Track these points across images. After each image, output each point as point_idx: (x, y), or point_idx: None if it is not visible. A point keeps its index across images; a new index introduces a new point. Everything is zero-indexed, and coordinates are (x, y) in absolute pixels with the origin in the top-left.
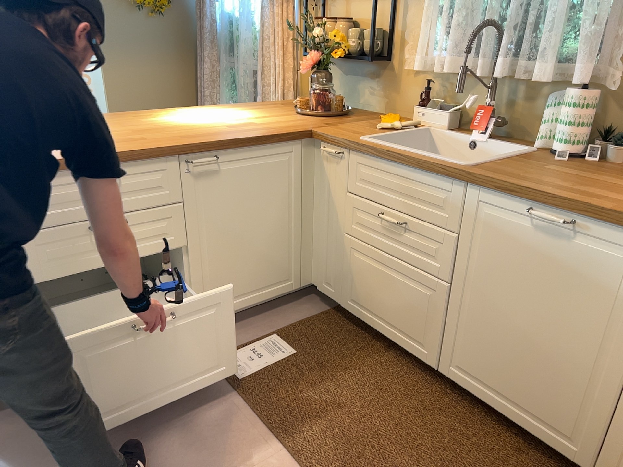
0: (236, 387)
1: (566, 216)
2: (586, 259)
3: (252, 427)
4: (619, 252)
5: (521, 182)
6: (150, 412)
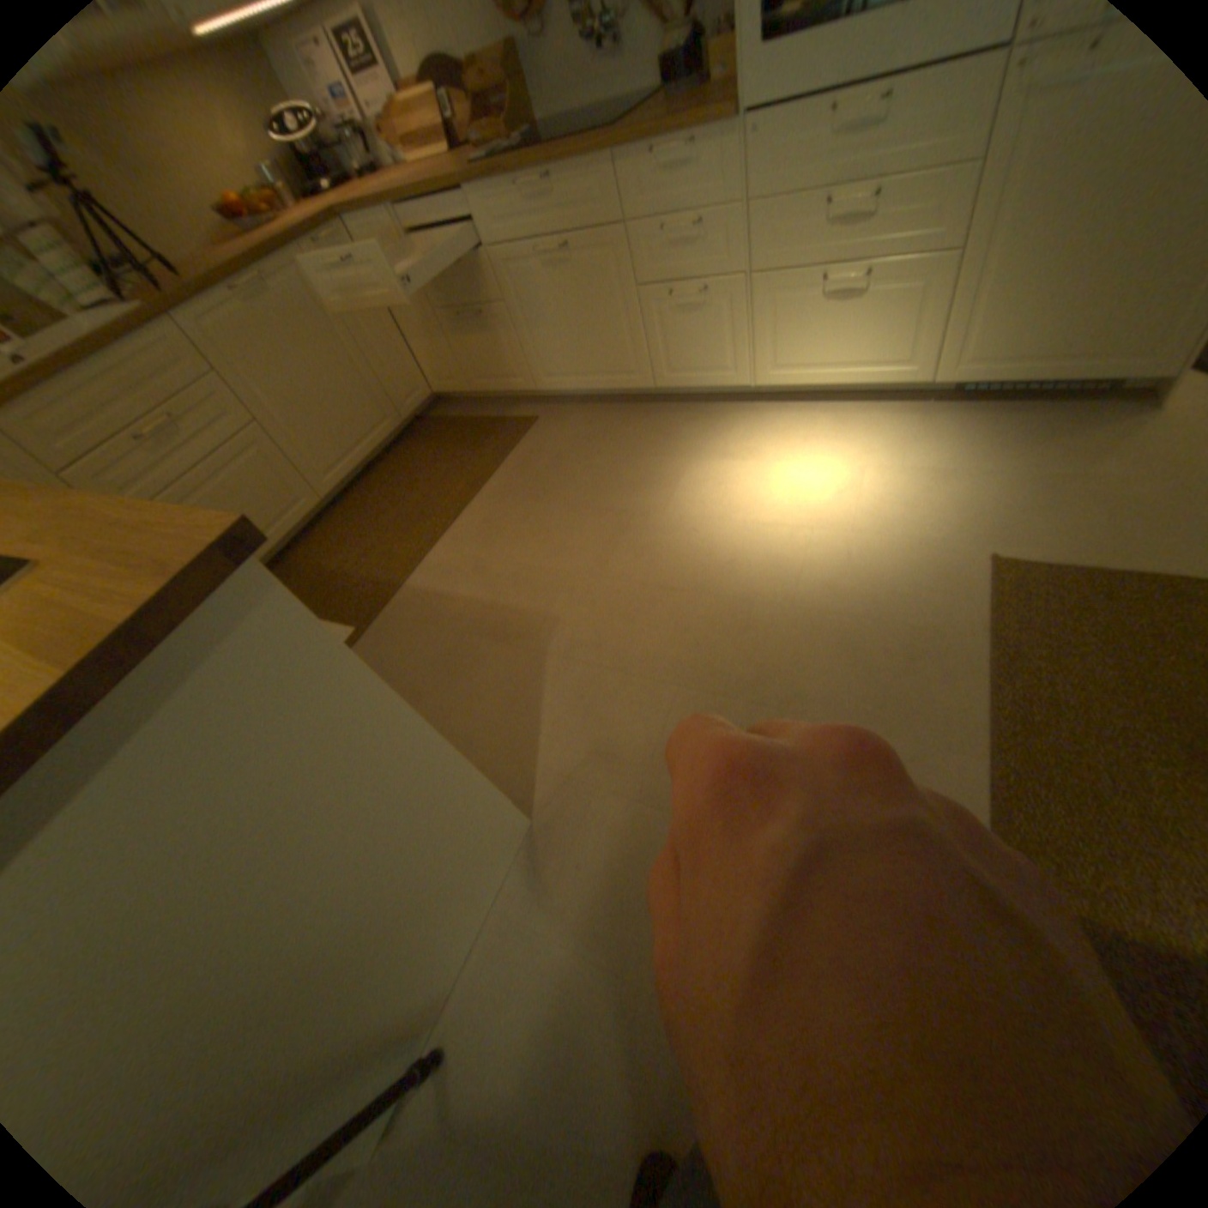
0: (366, 624)
1: (246, 271)
2: (282, 292)
3: (414, 581)
4: (286, 269)
5: (196, 274)
6: (423, 661)
